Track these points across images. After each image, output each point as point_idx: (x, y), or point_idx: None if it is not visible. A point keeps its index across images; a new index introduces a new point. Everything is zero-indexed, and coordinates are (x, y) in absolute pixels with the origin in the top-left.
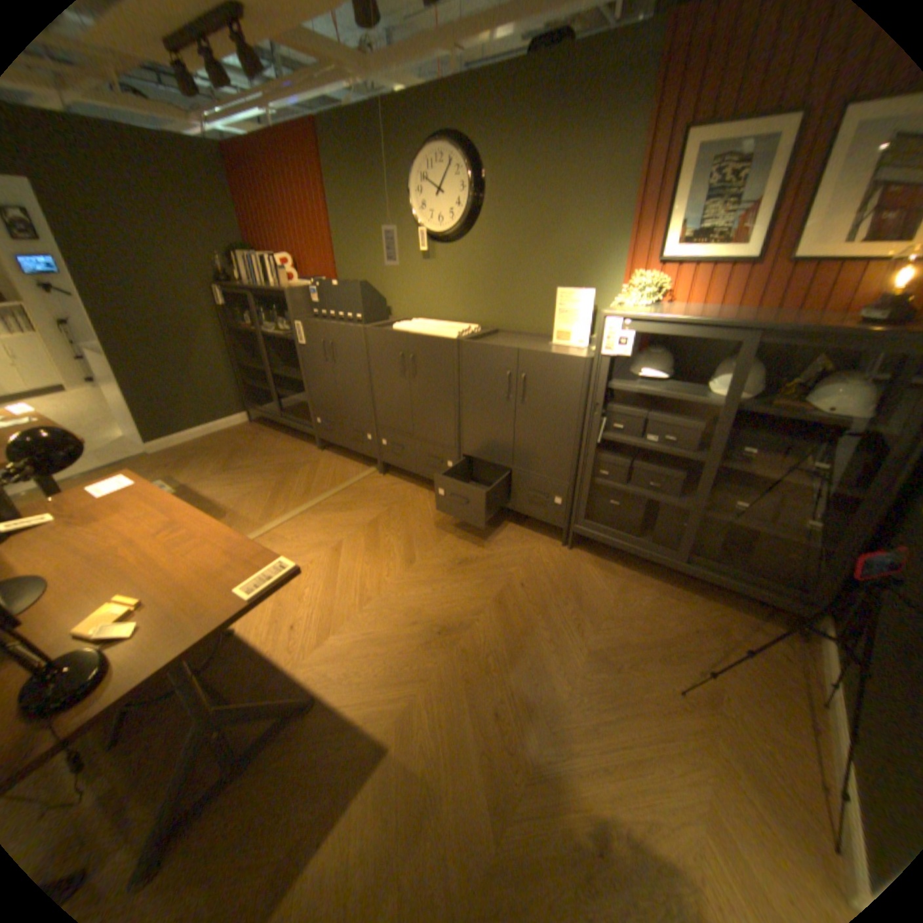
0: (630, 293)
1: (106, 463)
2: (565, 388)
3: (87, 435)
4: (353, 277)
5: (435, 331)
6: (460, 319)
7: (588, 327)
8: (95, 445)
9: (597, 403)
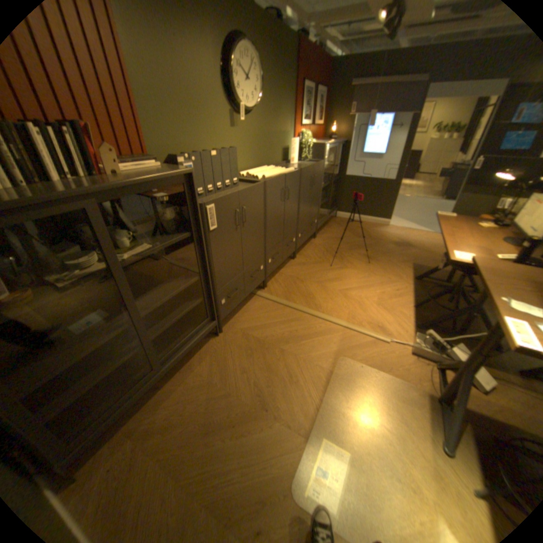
0: (308, 137)
1: None
2: (320, 175)
3: None
4: (169, 149)
5: (281, 170)
6: (251, 166)
7: (297, 154)
8: None
9: (323, 177)
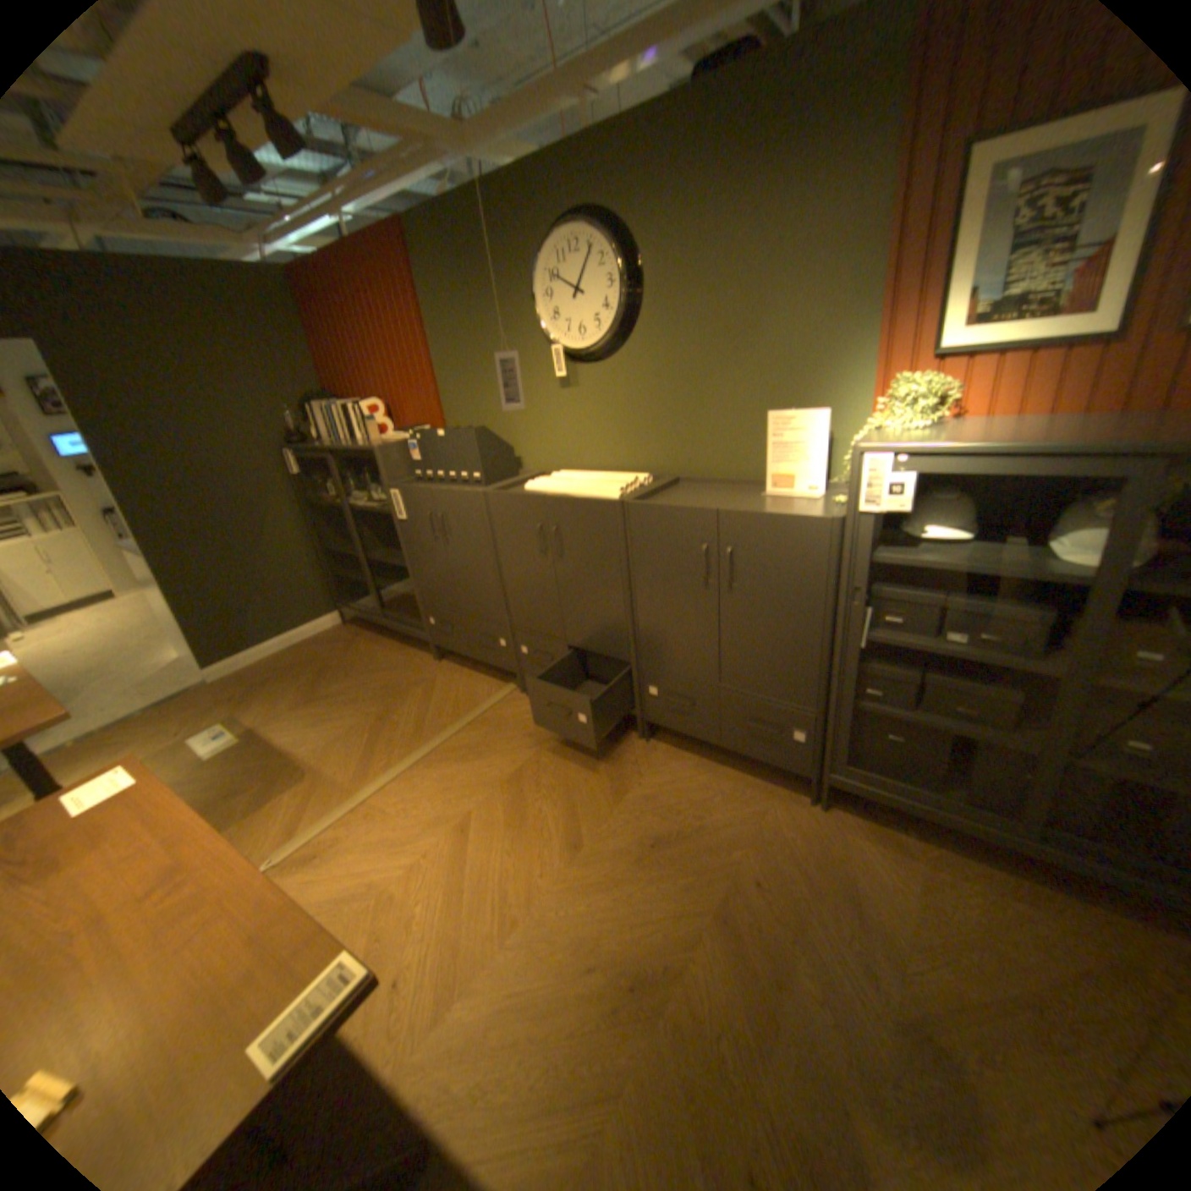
0: (892, 409)
1: (150, 702)
2: (799, 567)
3: (132, 660)
4: (466, 421)
5: (585, 489)
6: (621, 466)
7: (823, 466)
8: (140, 674)
9: (856, 588)
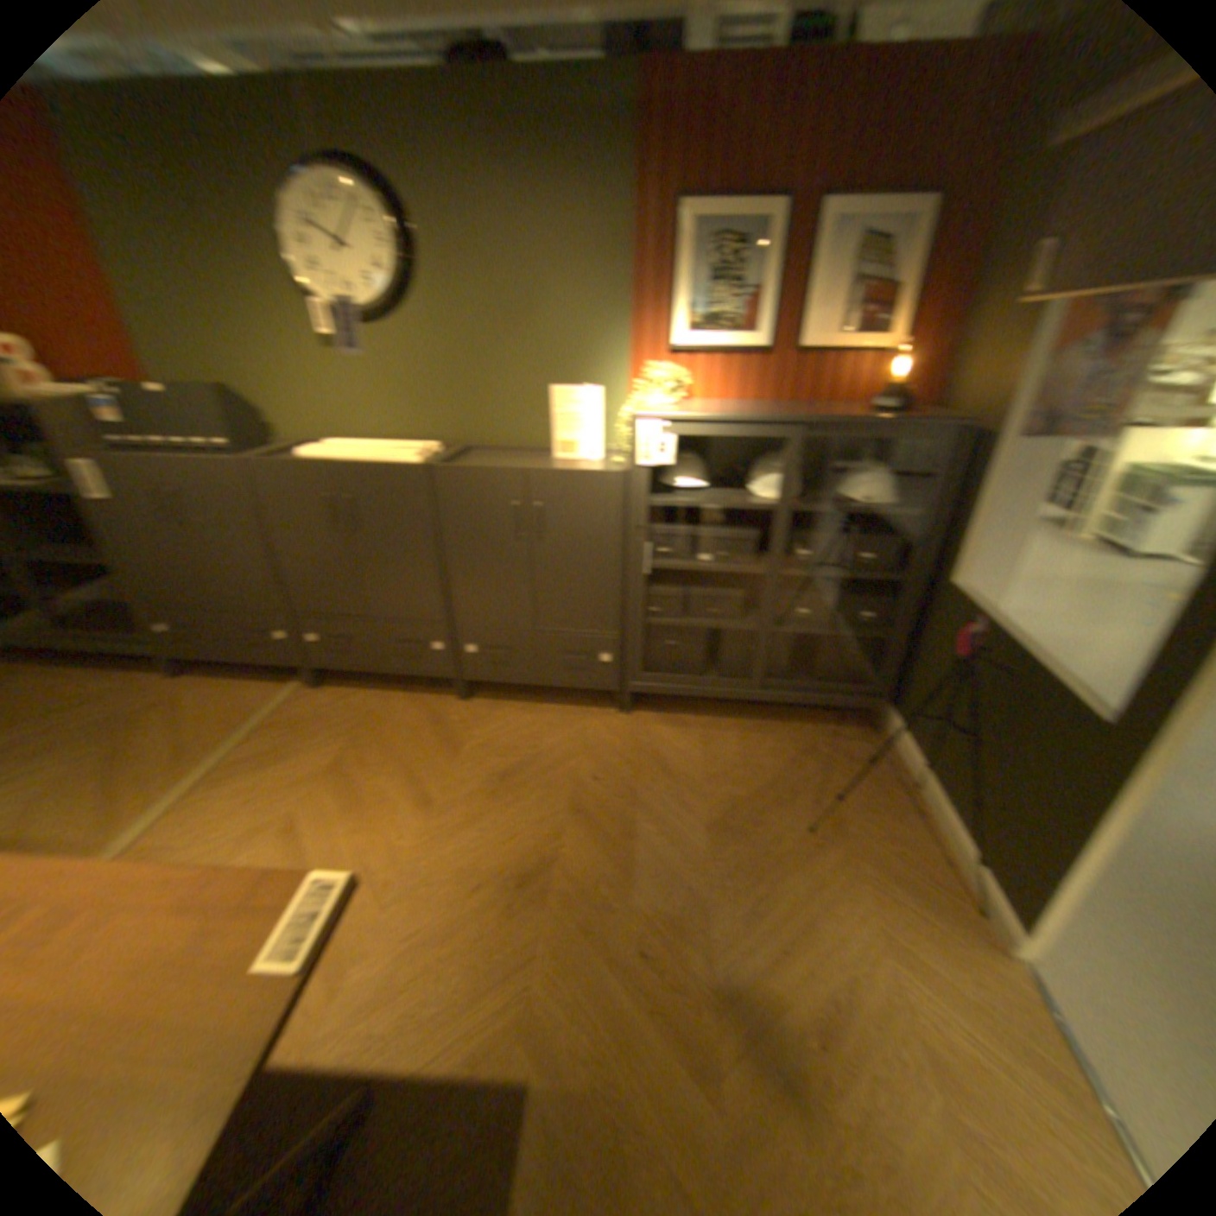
0: (650, 388)
1: None
2: (599, 512)
3: None
4: (186, 376)
5: (381, 454)
6: (407, 433)
7: (601, 433)
8: None
9: (641, 525)
